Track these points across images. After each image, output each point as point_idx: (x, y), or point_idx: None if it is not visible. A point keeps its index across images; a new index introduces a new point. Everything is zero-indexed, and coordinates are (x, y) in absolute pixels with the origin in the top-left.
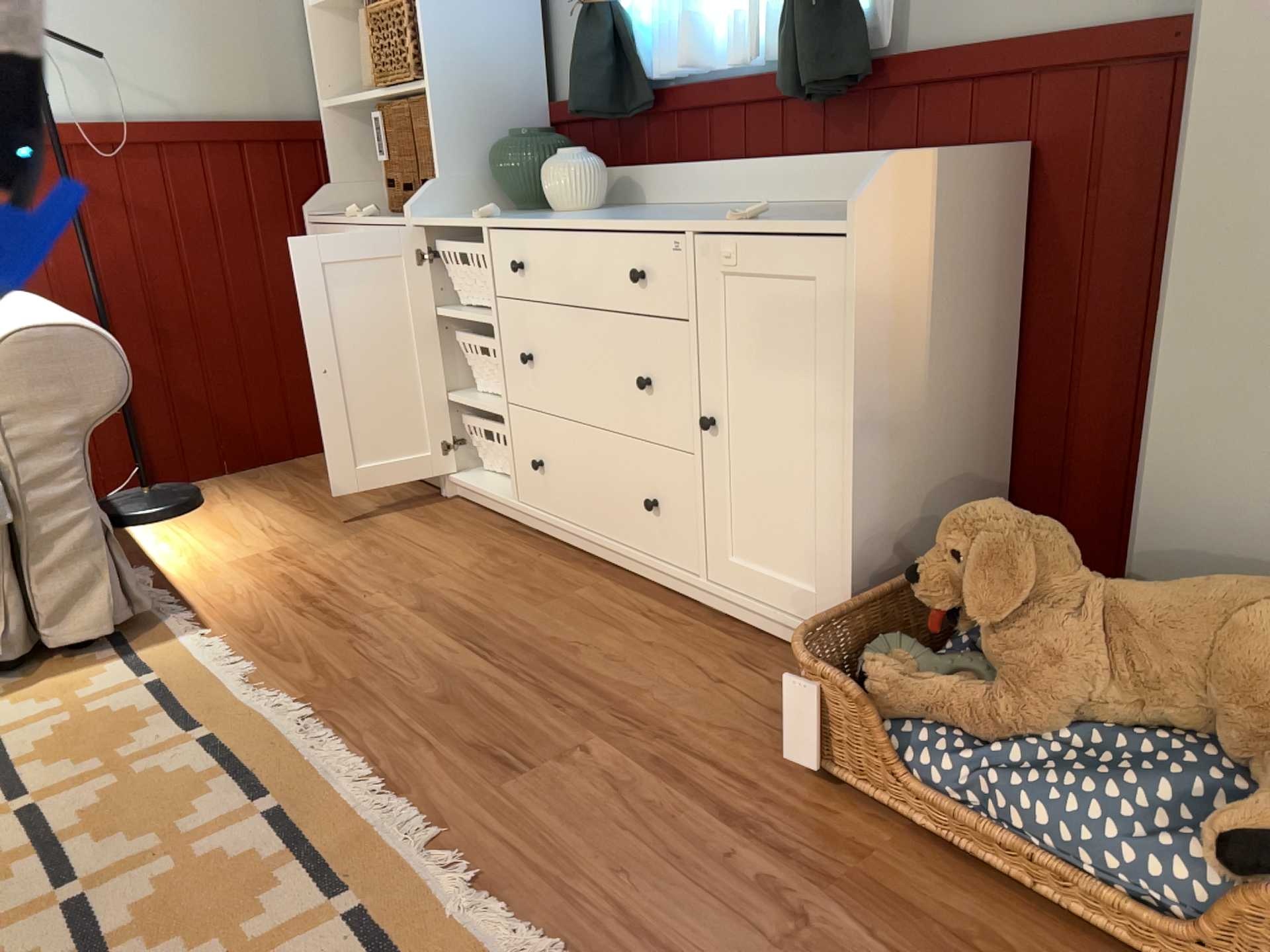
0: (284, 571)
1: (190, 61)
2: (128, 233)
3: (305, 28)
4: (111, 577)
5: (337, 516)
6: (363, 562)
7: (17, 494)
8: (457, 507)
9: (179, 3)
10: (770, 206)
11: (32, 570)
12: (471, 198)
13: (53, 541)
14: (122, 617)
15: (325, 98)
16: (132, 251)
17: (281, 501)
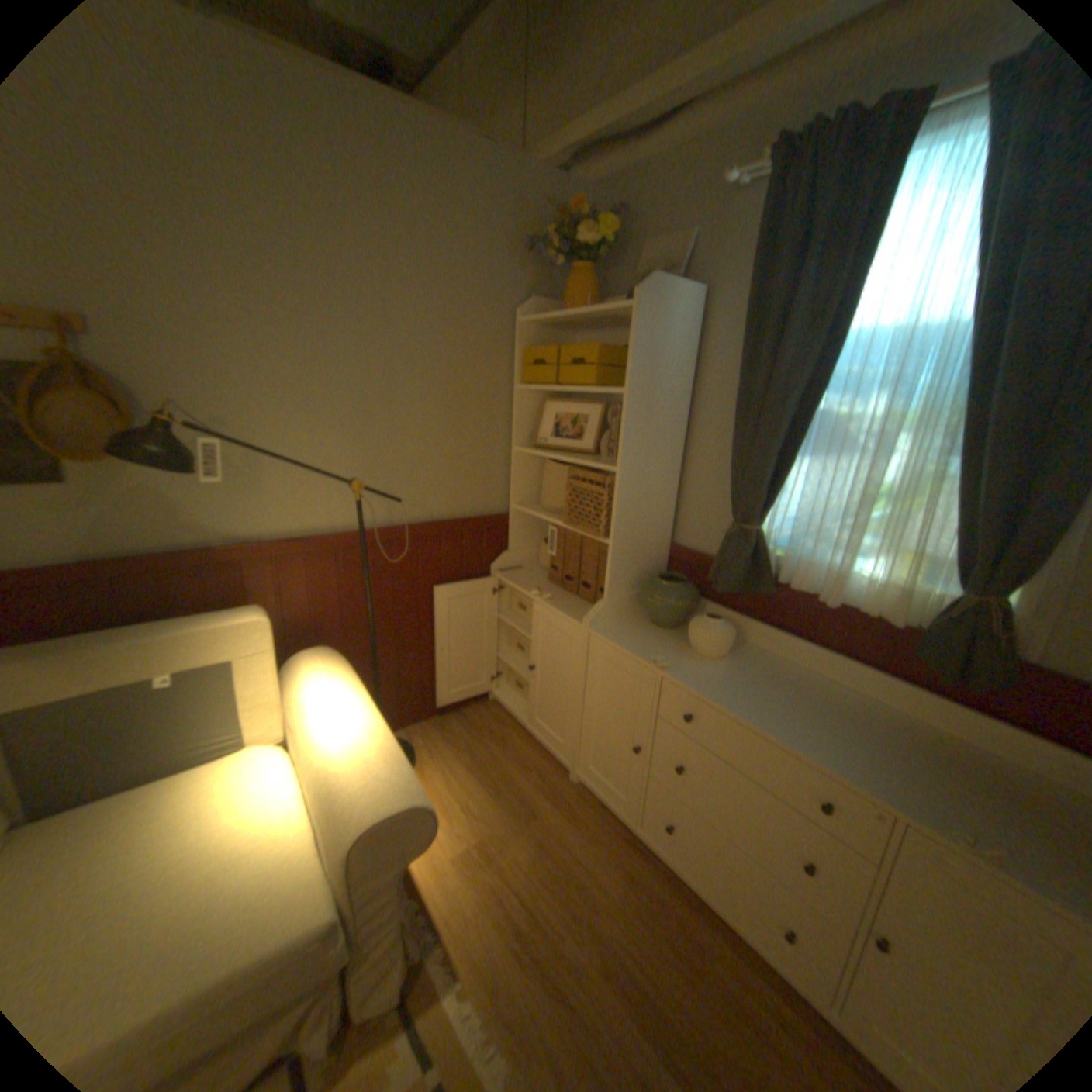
0: (492, 882)
1: (442, 482)
2: (390, 589)
3: (509, 457)
4: (402, 963)
5: (508, 798)
6: (544, 878)
7: (353, 936)
8: (585, 799)
9: (441, 448)
10: (887, 716)
11: (351, 975)
12: (623, 608)
13: (369, 954)
14: (405, 985)
15: (514, 500)
16: (391, 599)
17: (466, 767)
